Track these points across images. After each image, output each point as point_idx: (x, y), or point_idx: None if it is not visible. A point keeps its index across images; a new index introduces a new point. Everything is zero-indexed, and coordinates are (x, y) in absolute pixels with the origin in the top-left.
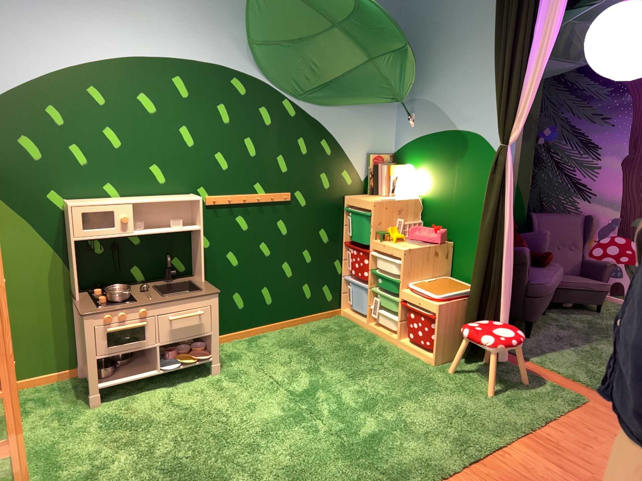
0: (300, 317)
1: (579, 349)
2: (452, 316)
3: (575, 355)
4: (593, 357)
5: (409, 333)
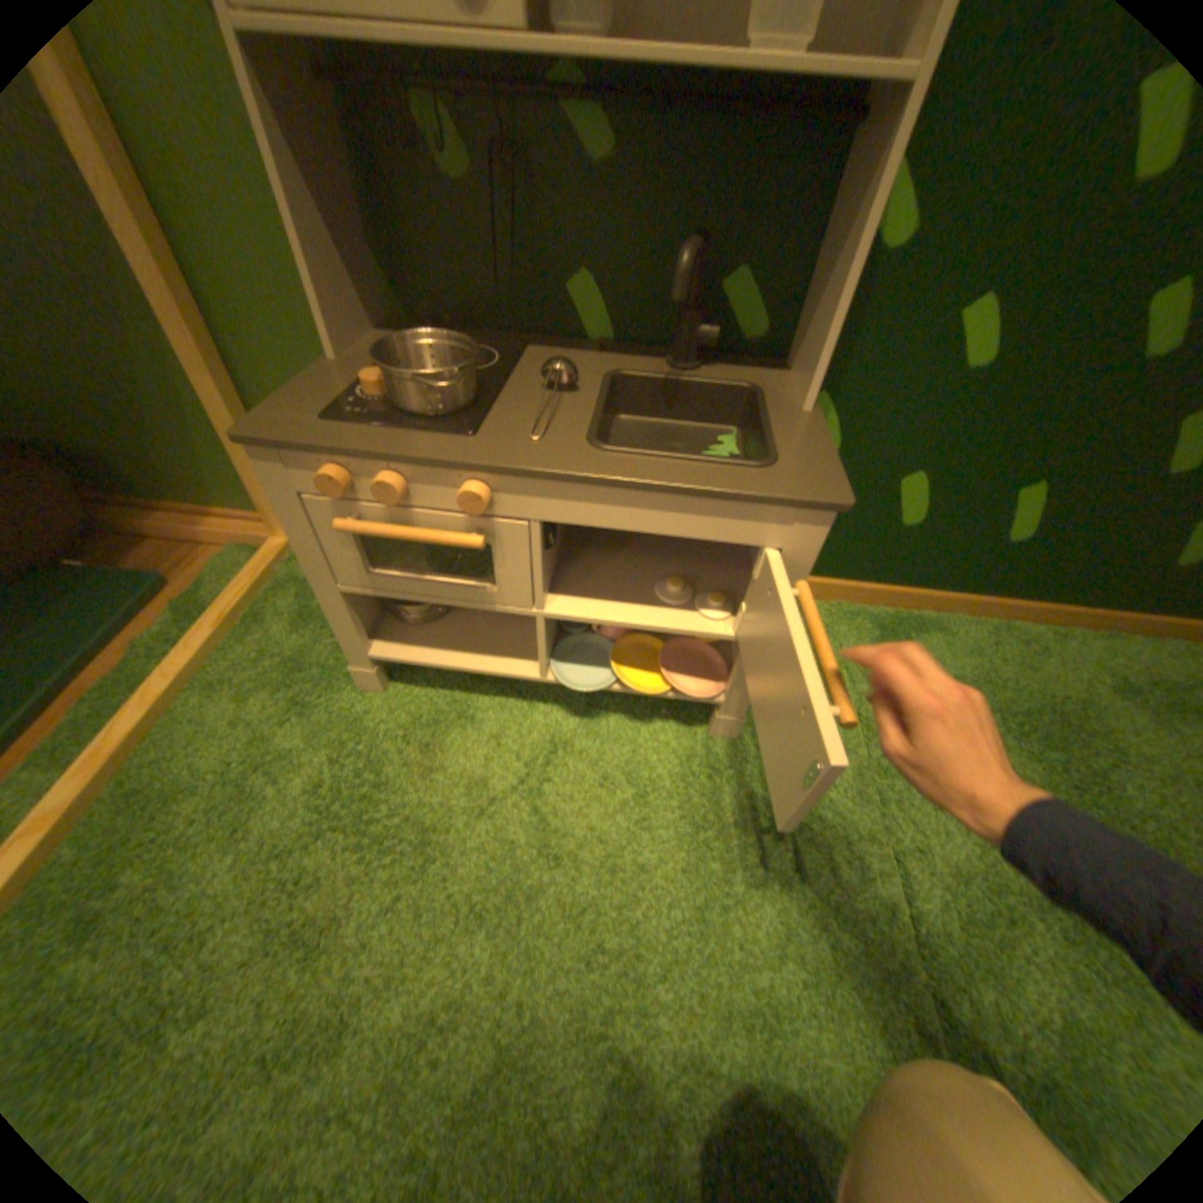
0: (1098, 610)
1: None
2: None
3: None
4: None
5: None
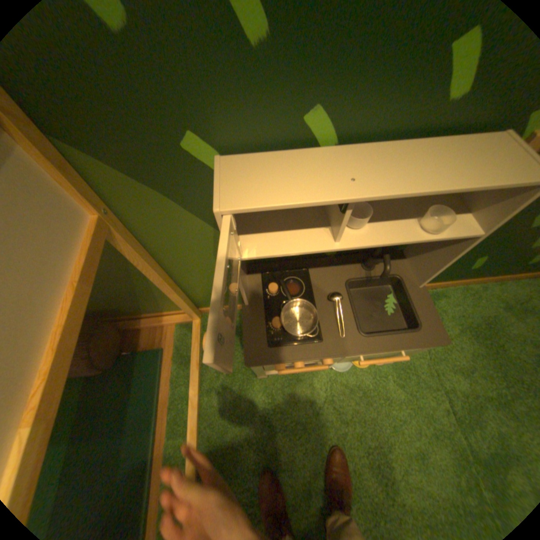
0: (498, 277)
1: None
2: None
3: None
4: None
5: None
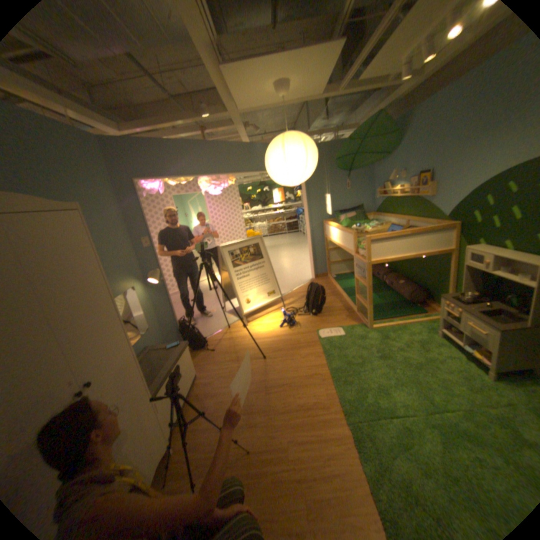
0: None
1: None
2: None
3: None
4: None
5: None
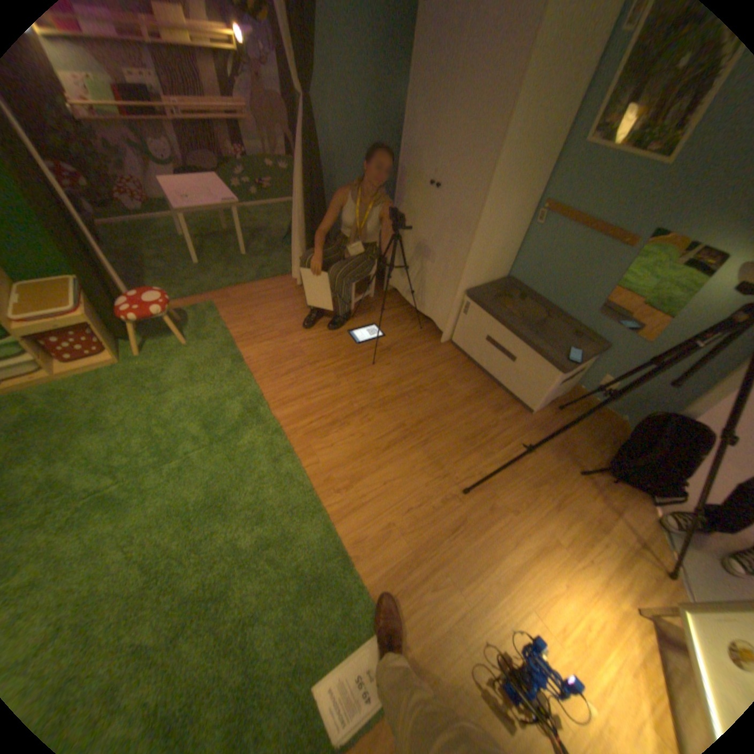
0: None
1: (150, 277)
2: (91, 315)
3: (156, 282)
4: (164, 277)
5: (59, 361)
